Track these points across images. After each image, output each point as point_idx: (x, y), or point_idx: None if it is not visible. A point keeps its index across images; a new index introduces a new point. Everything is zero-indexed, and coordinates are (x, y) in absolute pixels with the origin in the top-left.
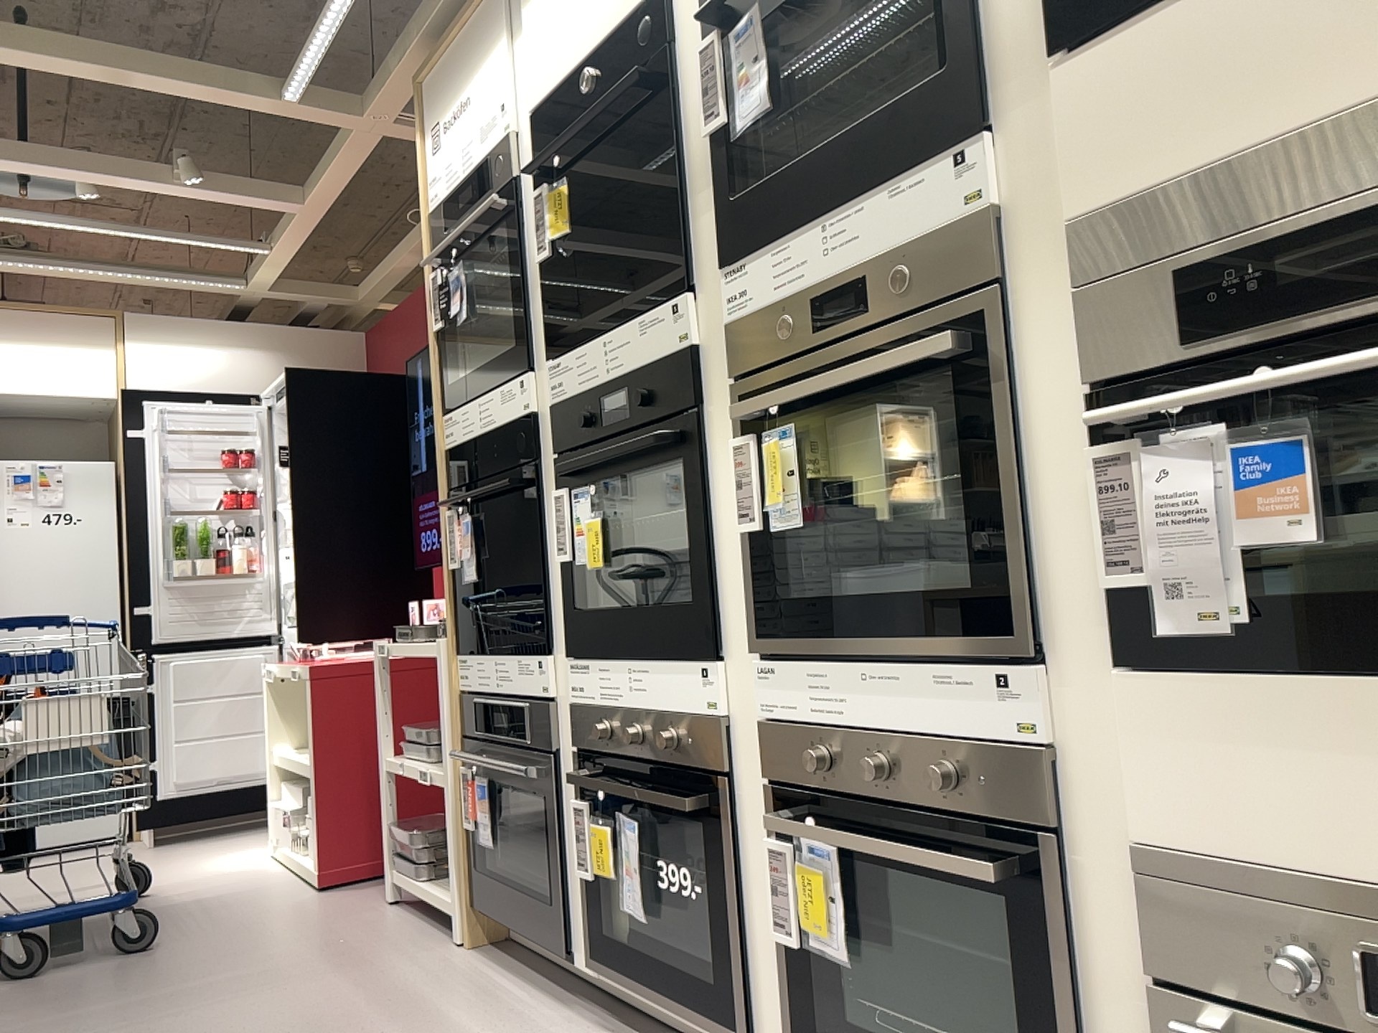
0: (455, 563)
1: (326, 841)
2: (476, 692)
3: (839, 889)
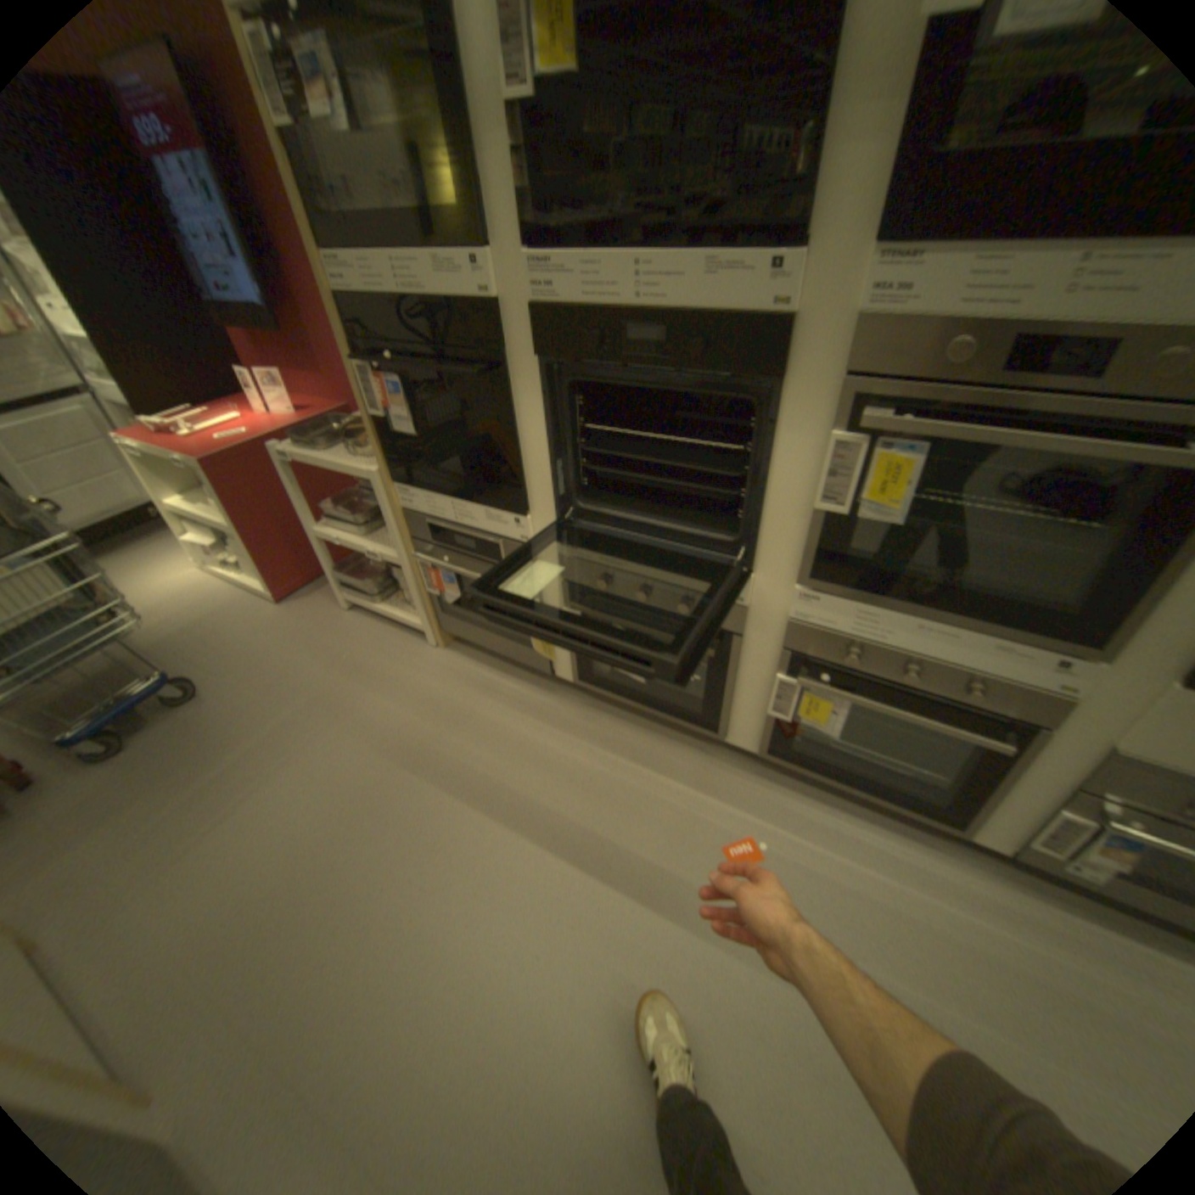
0: (381, 414)
1: (268, 577)
2: (428, 516)
3: (843, 712)
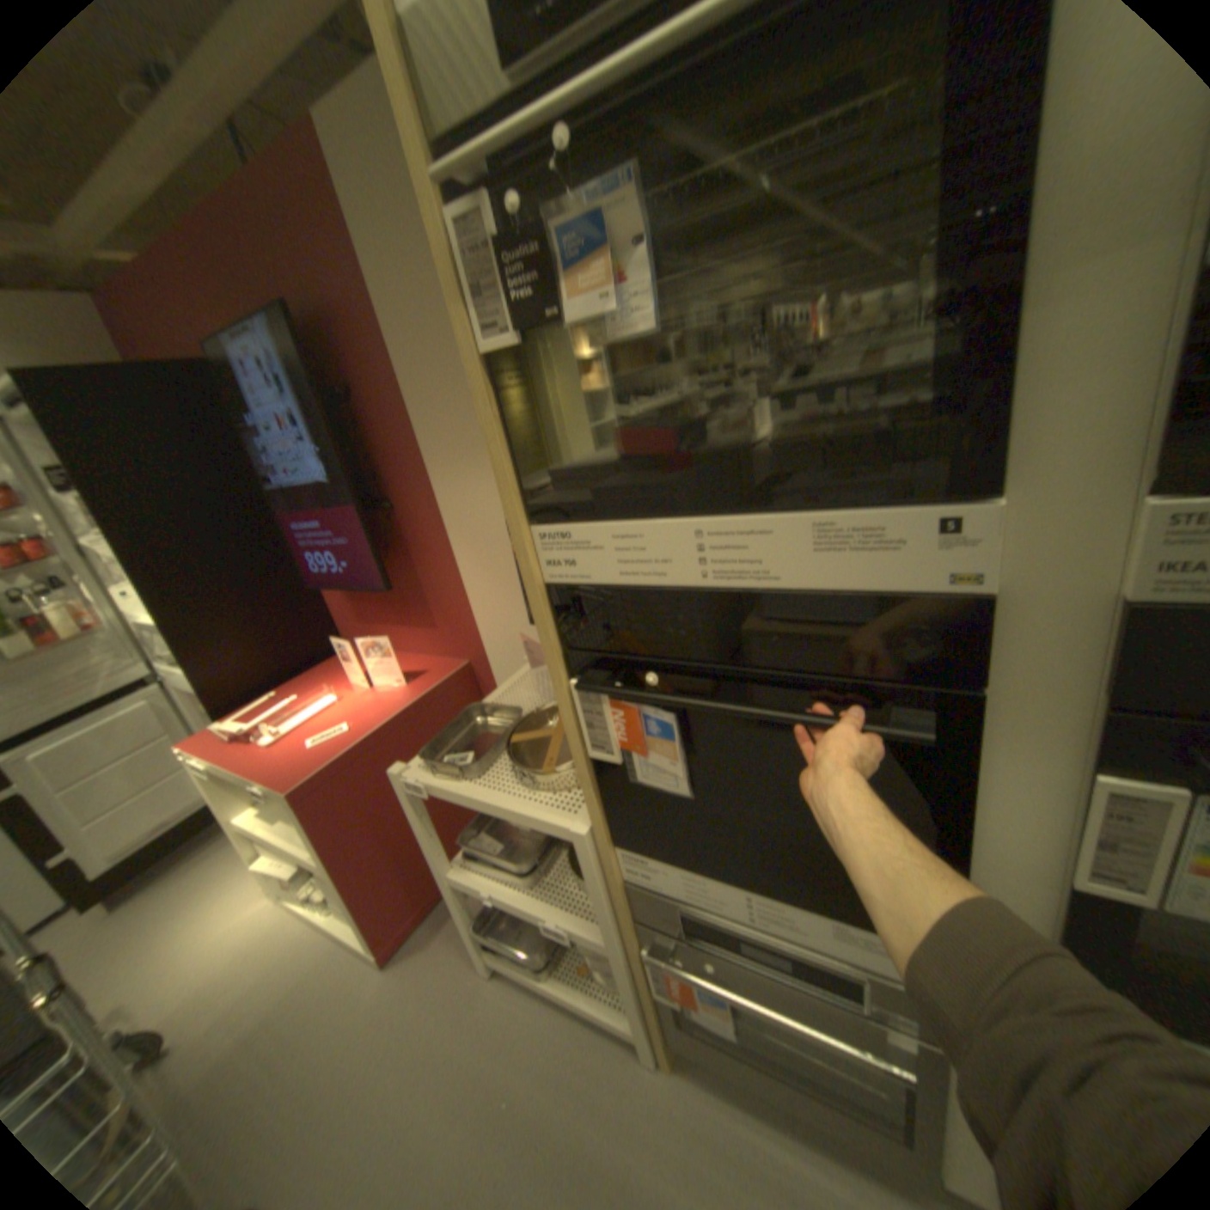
0: (614, 756)
1: (369, 934)
2: (681, 902)
3: None
